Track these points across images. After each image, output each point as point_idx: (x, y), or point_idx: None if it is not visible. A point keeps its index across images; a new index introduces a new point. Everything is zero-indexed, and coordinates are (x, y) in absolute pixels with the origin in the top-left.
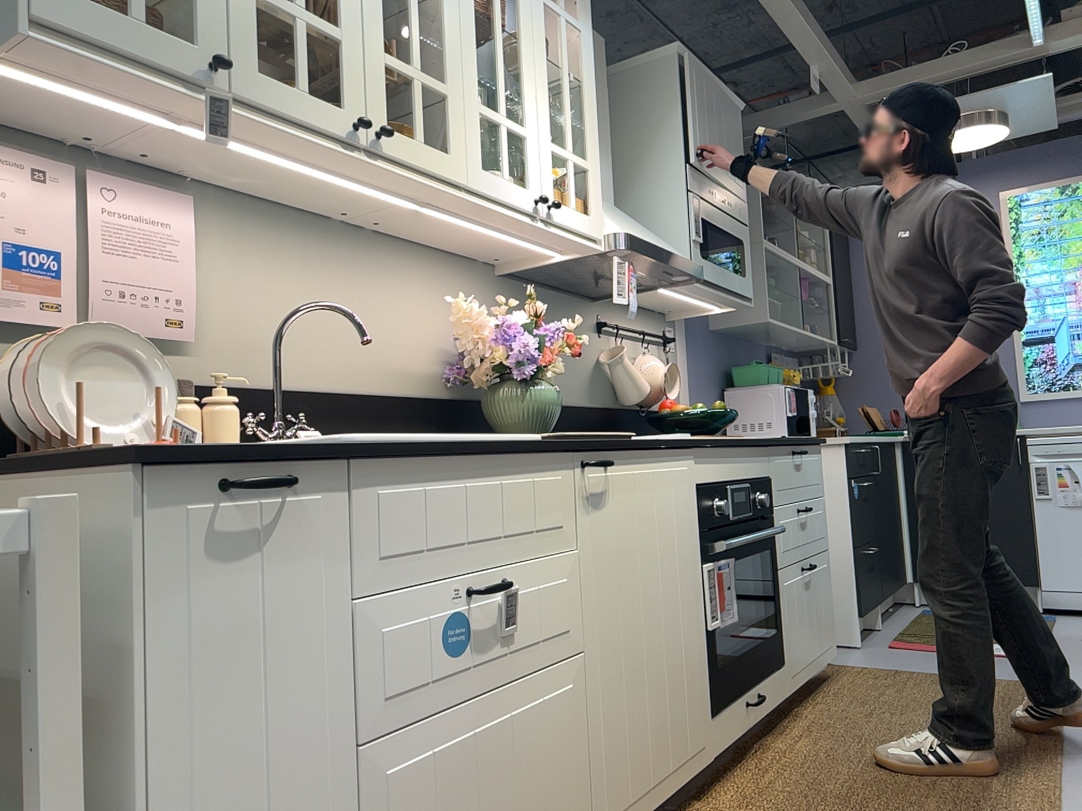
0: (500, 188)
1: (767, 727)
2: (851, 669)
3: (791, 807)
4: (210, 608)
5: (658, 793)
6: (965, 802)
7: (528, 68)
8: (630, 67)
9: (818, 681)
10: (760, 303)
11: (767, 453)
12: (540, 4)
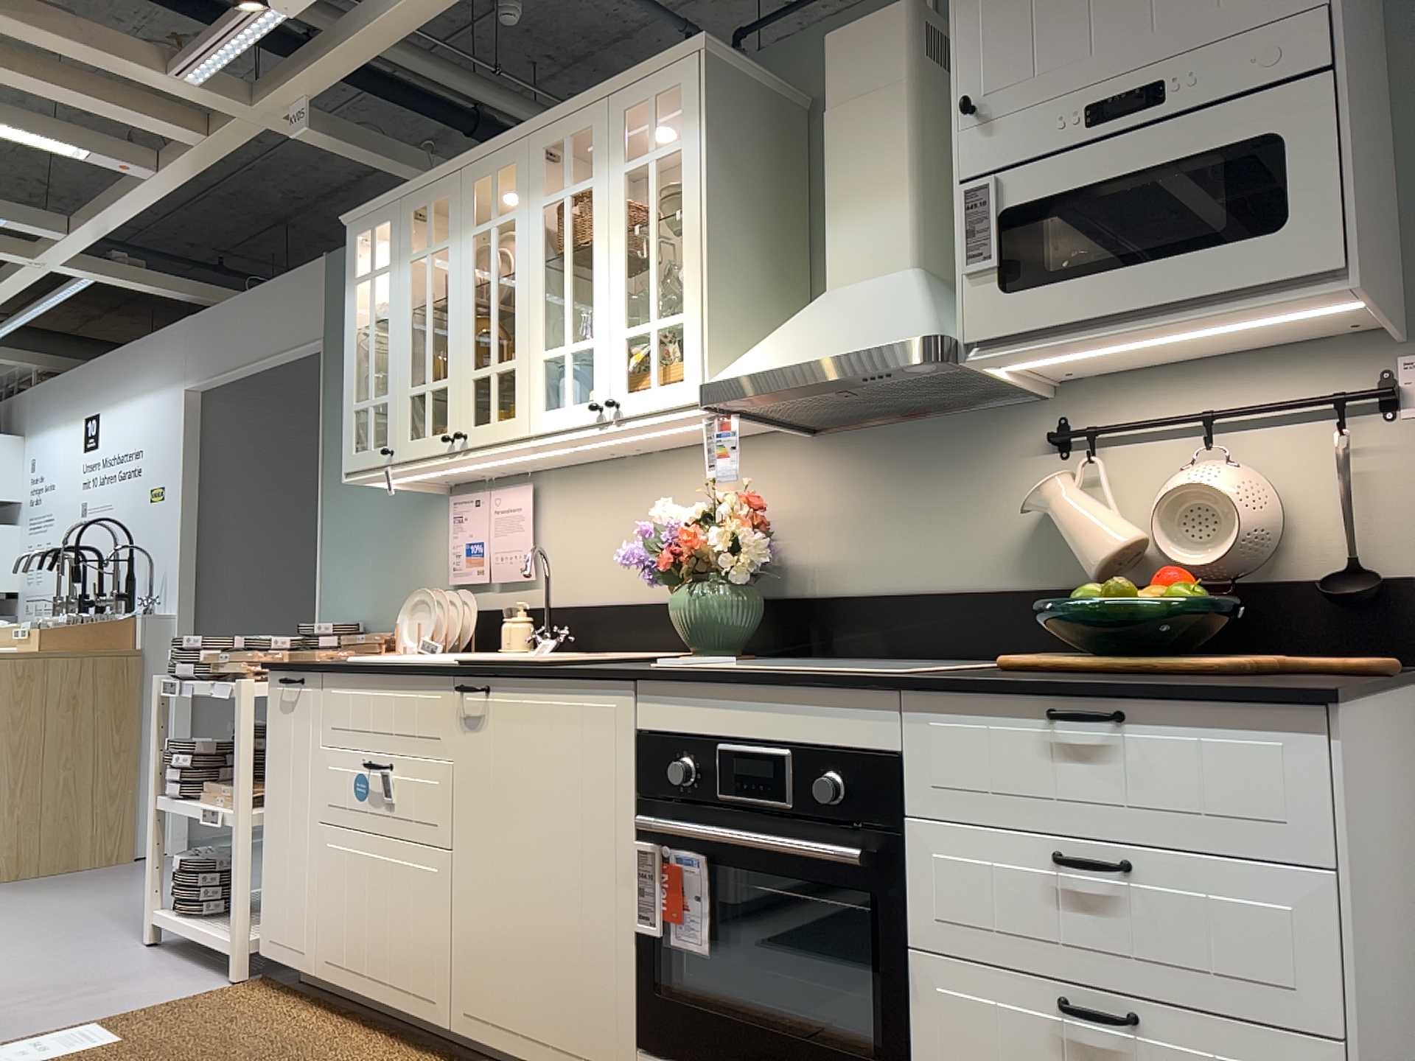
0: (558, 418)
1: None
2: None
3: None
4: (281, 731)
5: (529, 1050)
6: None
7: (598, 269)
8: None
9: None
10: None
11: (883, 703)
12: (617, 182)
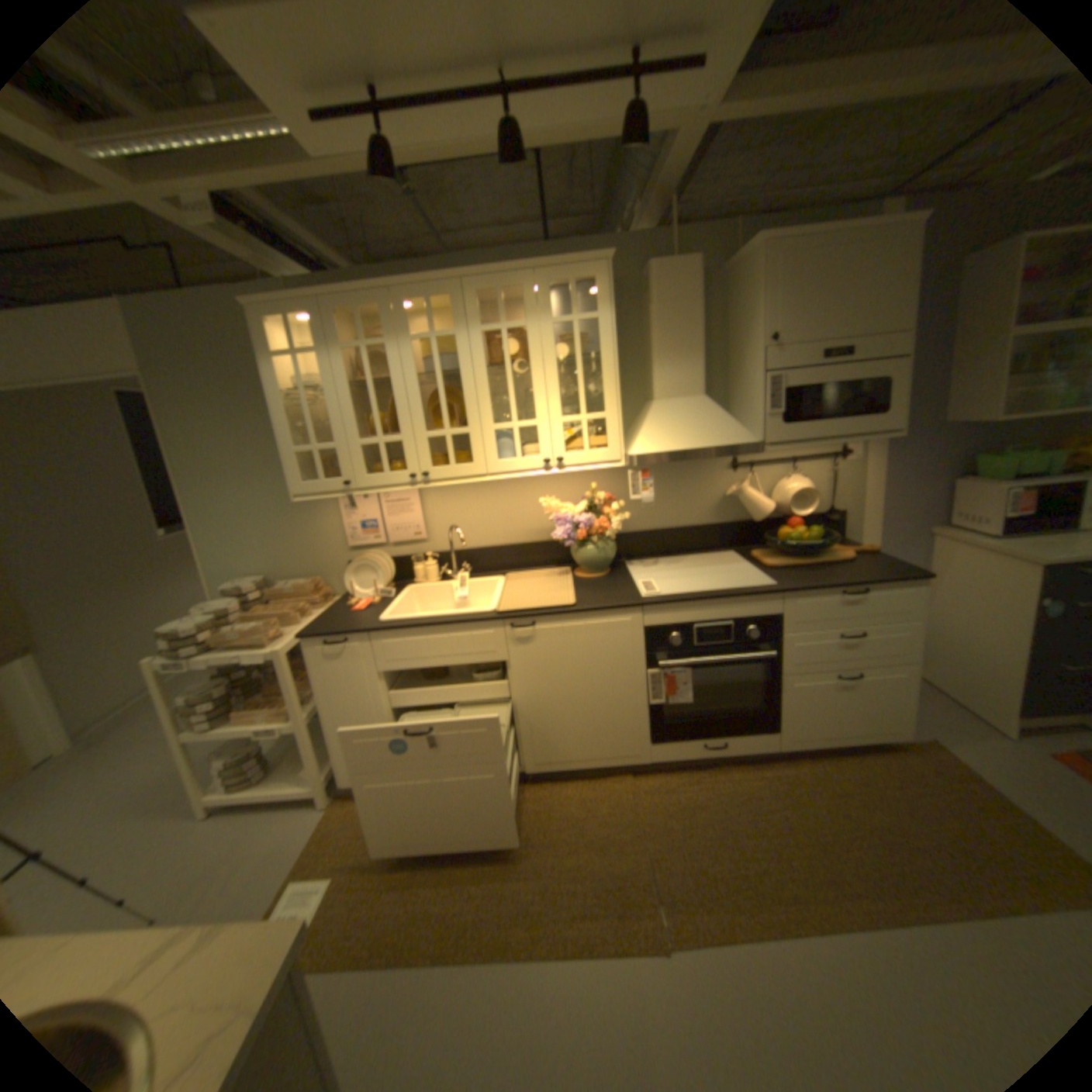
0: (513, 467)
1: (761, 762)
2: (938, 758)
3: (662, 811)
4: (328, 673)
5: (584, 765)
6: (742, 884)
7: (536, 381)
8: (742, 254)
9: (881, 751)
10: (992, 401)
11: (776, 599)
12: (547, 328)
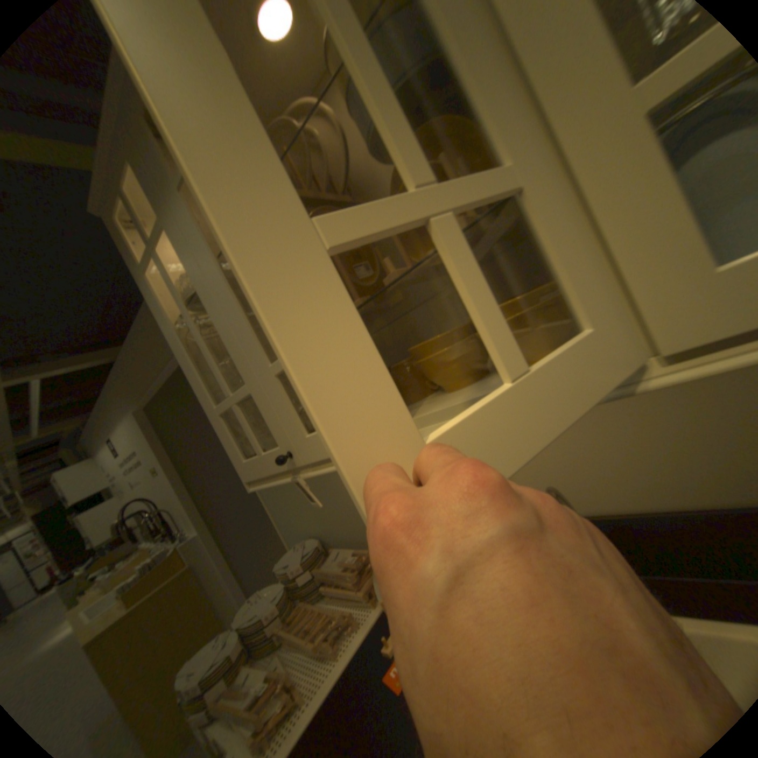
0: None
1: None
2: None
3: None
4: None
5: None
6: None
7: None
8: None
9: None
10: None
11: None
12: None
